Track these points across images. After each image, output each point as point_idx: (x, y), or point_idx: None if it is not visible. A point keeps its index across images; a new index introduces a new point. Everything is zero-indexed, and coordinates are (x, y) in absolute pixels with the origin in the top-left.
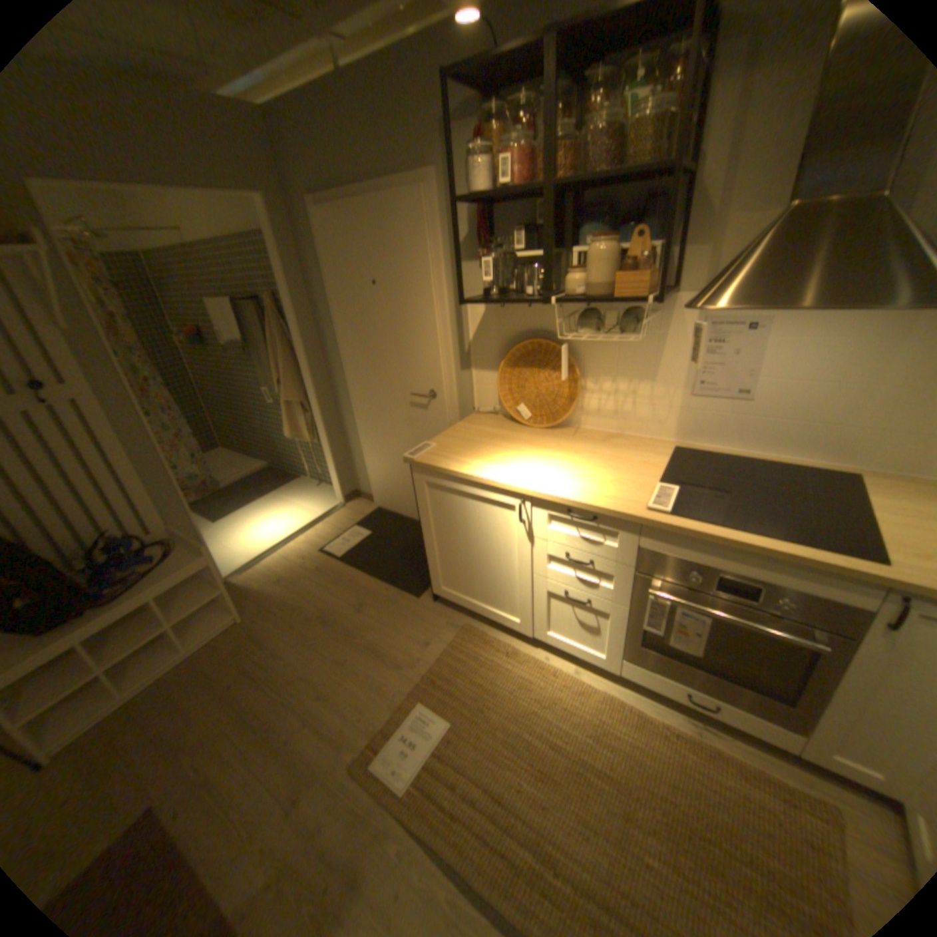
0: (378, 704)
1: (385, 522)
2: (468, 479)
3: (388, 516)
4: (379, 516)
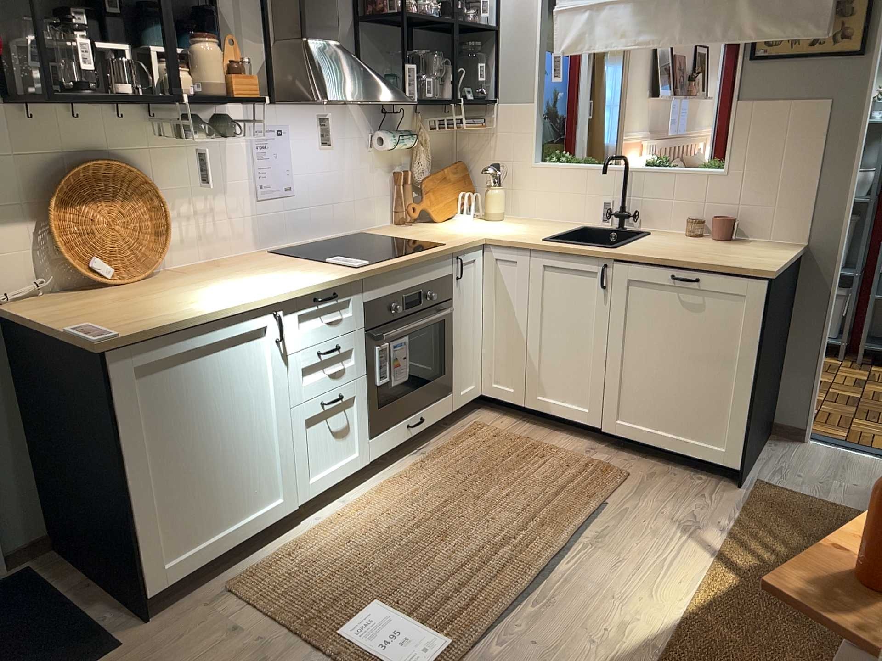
0: None
1: None
2: (209, 323)
3: None
4: None
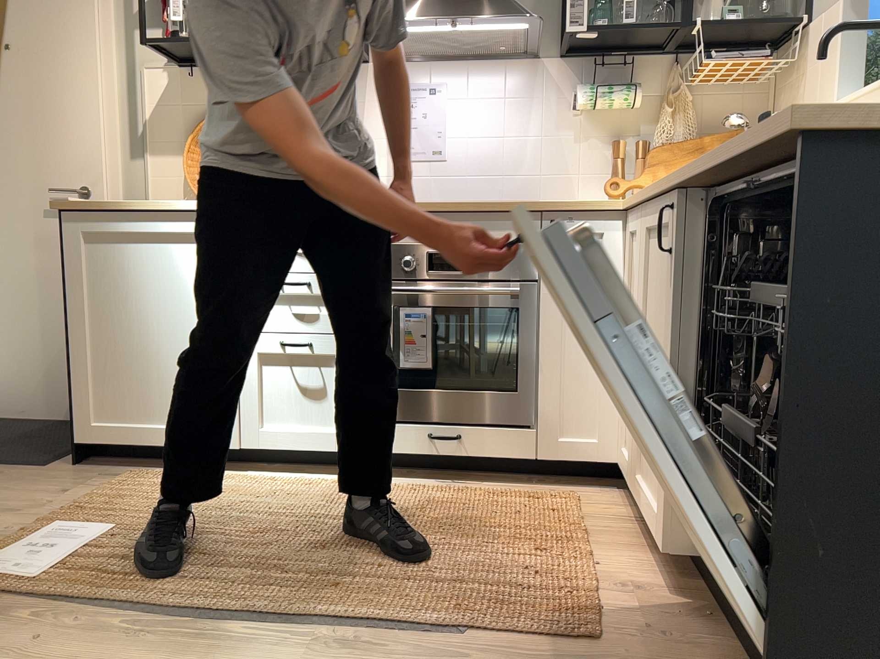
0: None
1: None
2: (150, 212)
3: None
4: None
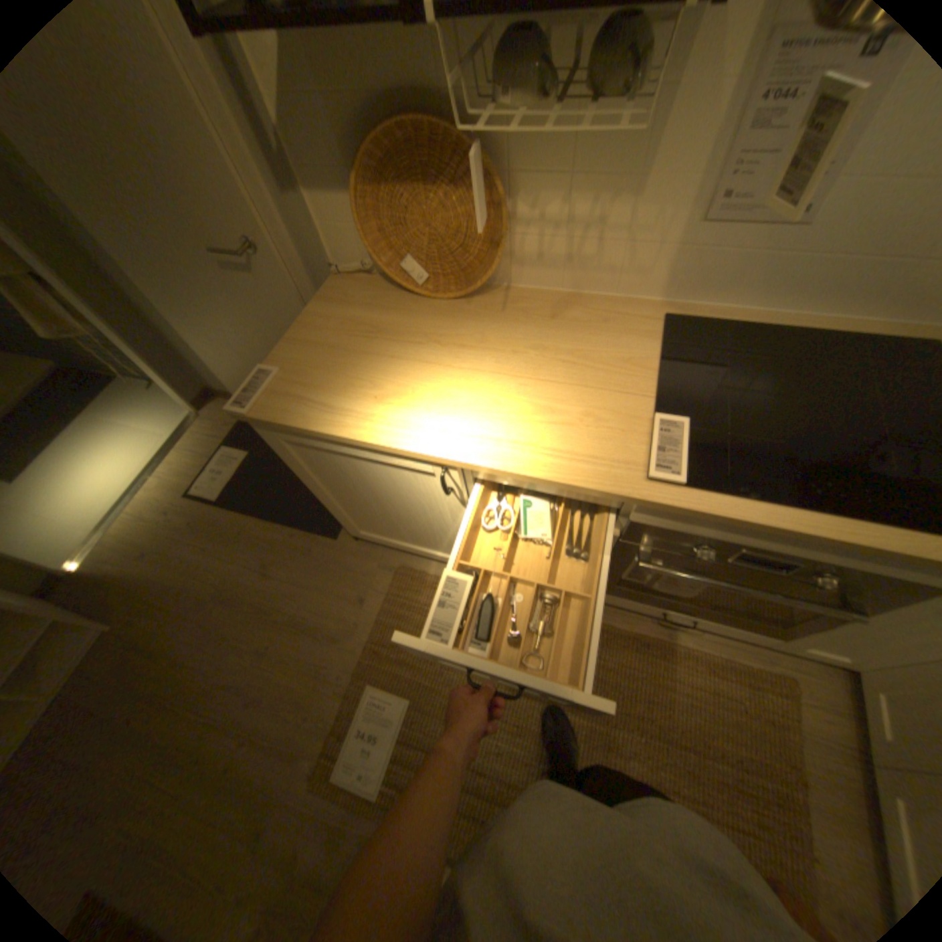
0: (321, 696)
1: None
2: (348, 441)
3: None
4: None
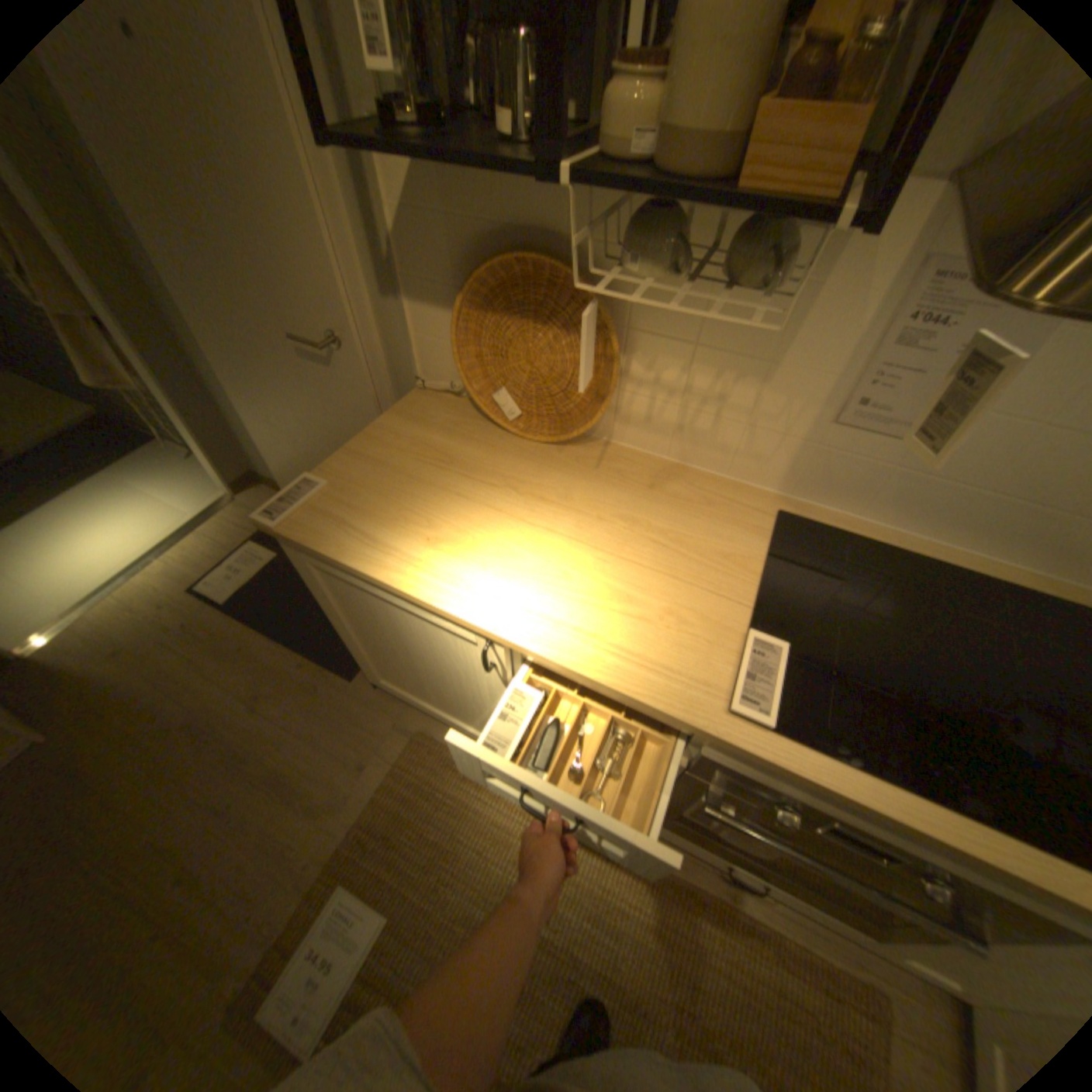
0: (278, 888)
1: None
2: (384, 585)
3: None
4: None
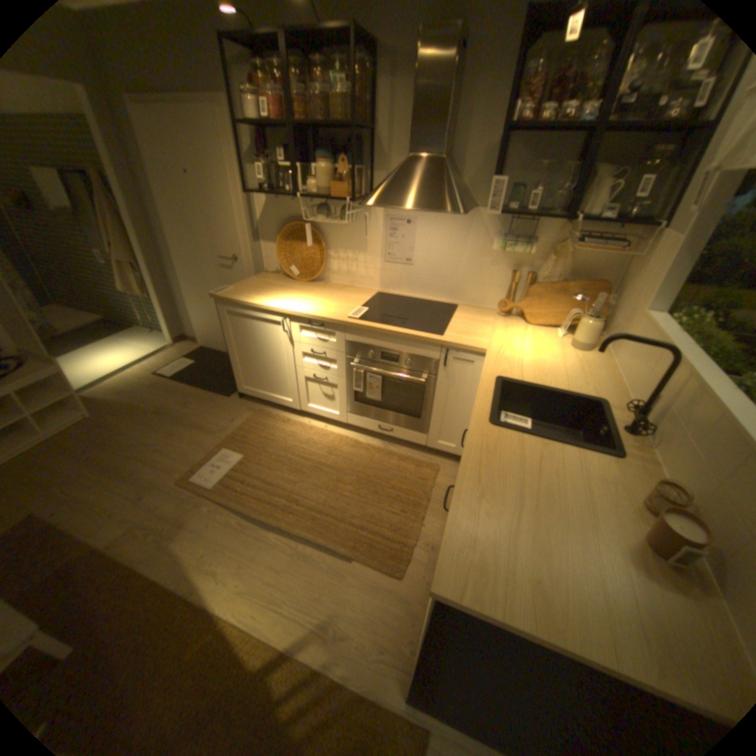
0: (198, 451)
1: (206, 355)
2: (252, 307)
3: (208, 352)
4: (201, 352)
